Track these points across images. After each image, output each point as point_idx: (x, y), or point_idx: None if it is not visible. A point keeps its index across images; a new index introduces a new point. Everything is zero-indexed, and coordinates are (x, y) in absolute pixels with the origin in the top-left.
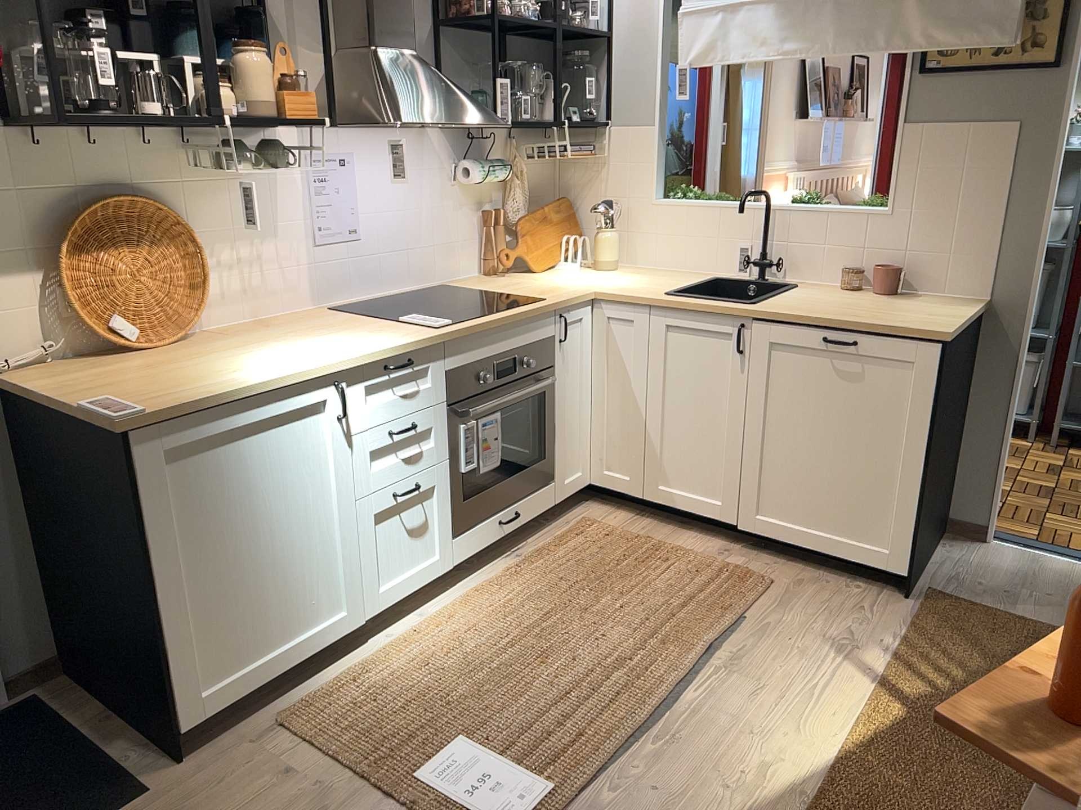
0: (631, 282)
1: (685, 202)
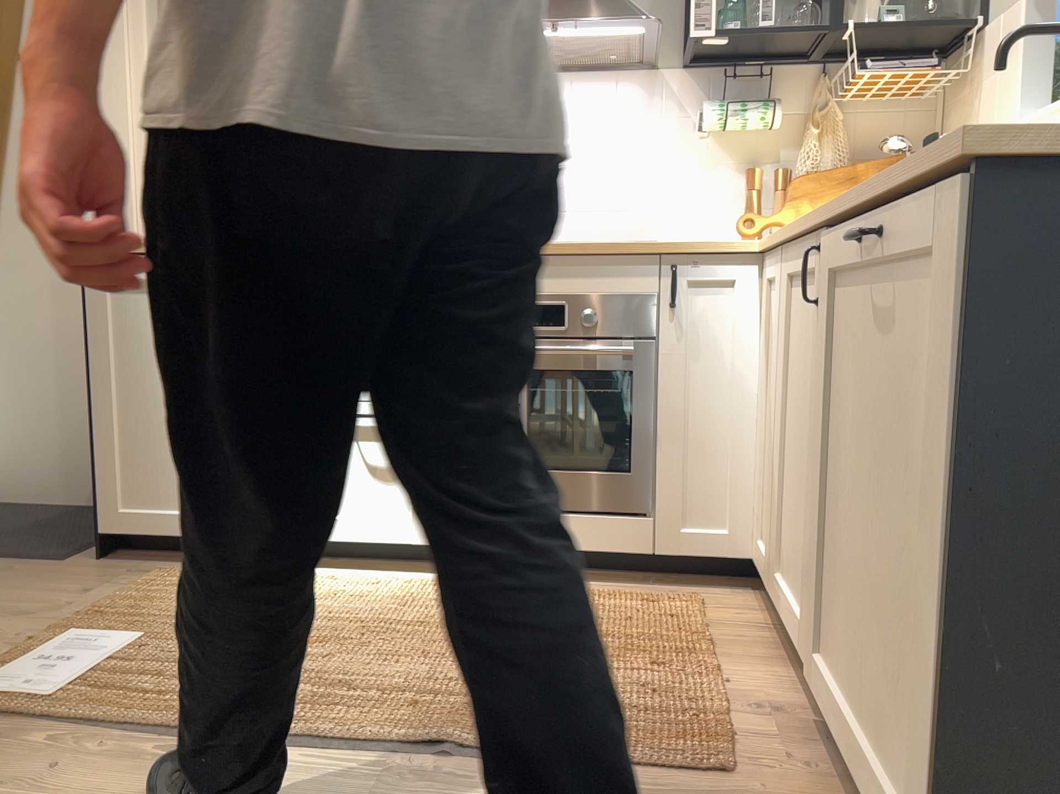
0: None
1: (1046, 111)
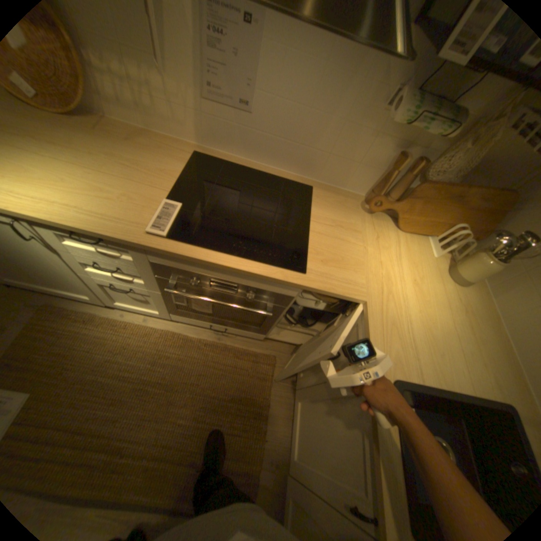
0: (426, 320)
1: None
